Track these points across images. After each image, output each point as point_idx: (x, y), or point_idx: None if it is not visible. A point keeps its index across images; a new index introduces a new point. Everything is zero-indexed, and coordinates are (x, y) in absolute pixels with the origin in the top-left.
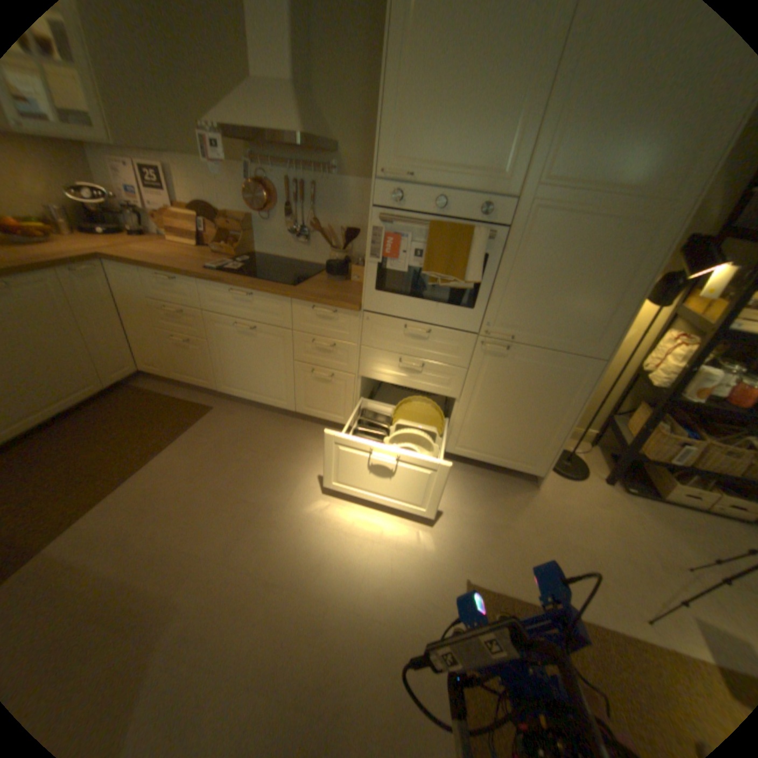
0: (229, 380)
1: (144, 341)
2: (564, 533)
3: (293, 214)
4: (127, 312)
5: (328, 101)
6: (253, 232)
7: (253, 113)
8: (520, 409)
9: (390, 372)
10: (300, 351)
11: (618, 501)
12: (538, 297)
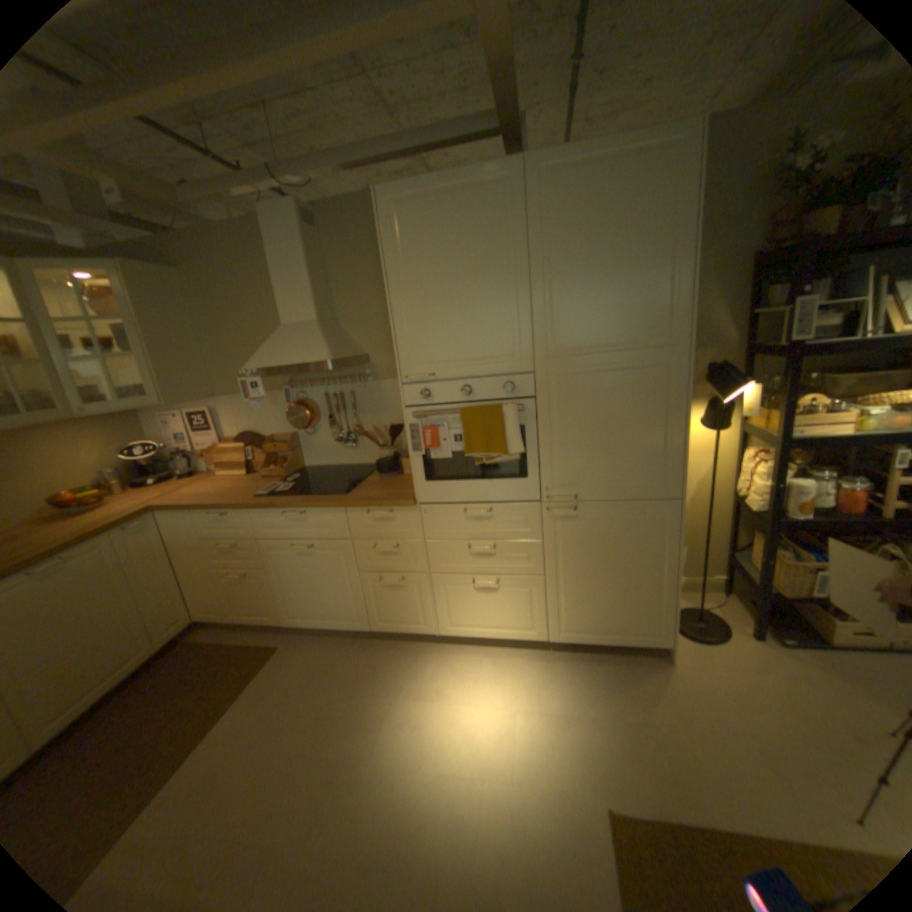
0: (291, 611)
1: (197, 587)
2: (719, 719)
3: (337, 423)
4: (178, 558)
5: (352, 324)
6: (300, 448)
7: (286, 352)
8: (614, 572)
9: (462, 561)
10: (363, 560)
11: (776, 661)
12: (586, 453)
